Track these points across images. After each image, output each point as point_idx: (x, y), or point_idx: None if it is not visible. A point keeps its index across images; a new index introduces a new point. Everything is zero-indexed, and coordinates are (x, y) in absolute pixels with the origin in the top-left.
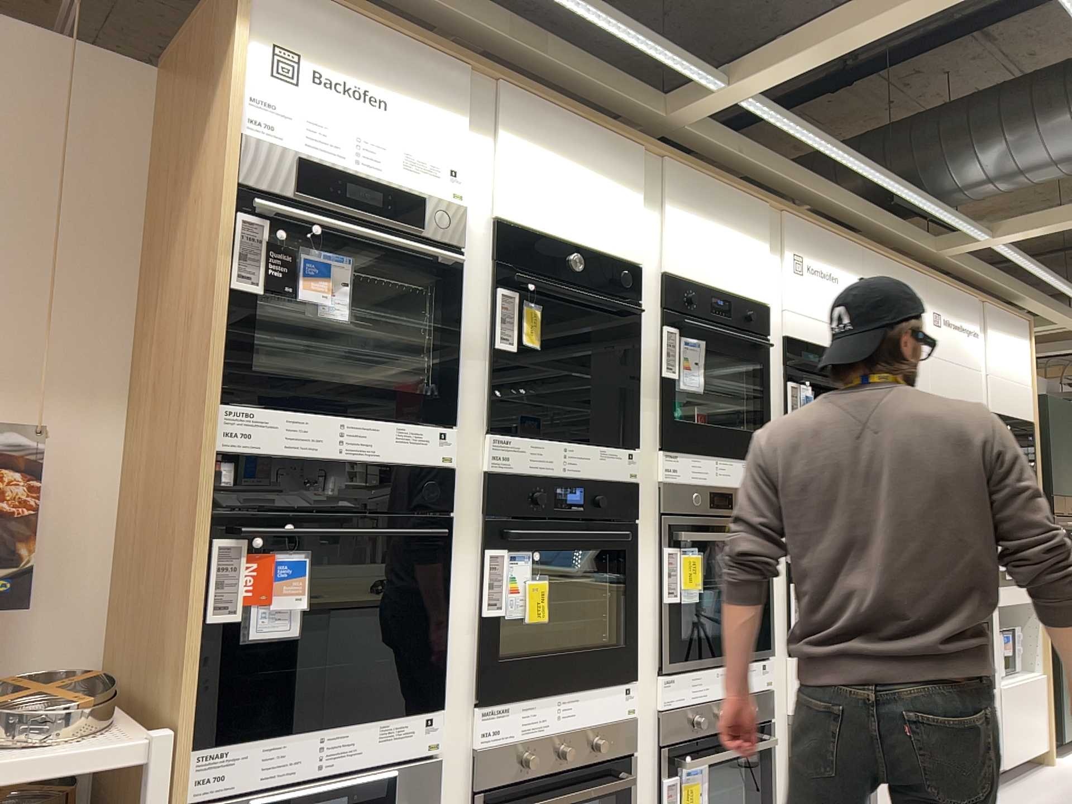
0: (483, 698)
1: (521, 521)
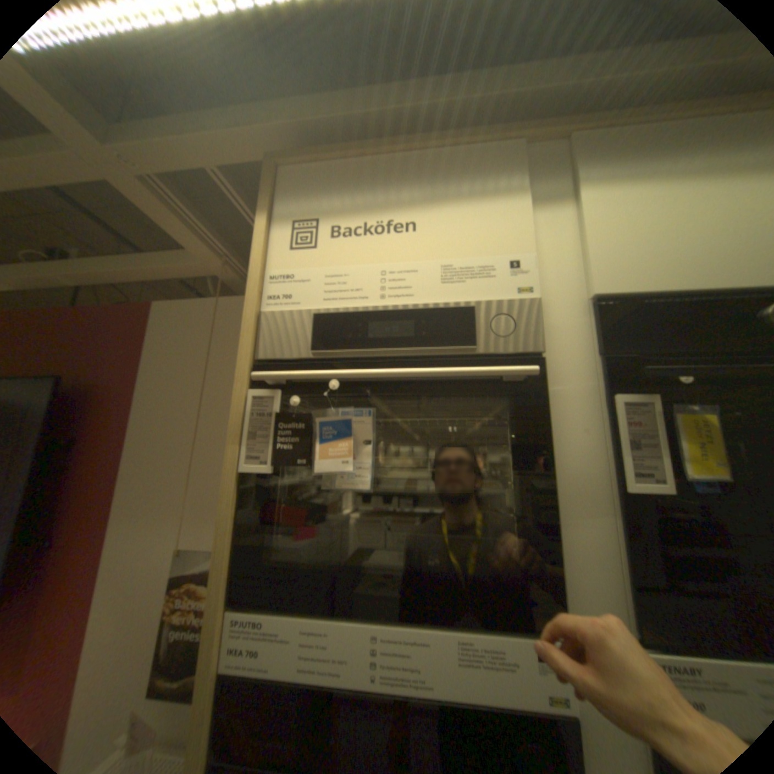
0: None
1: None
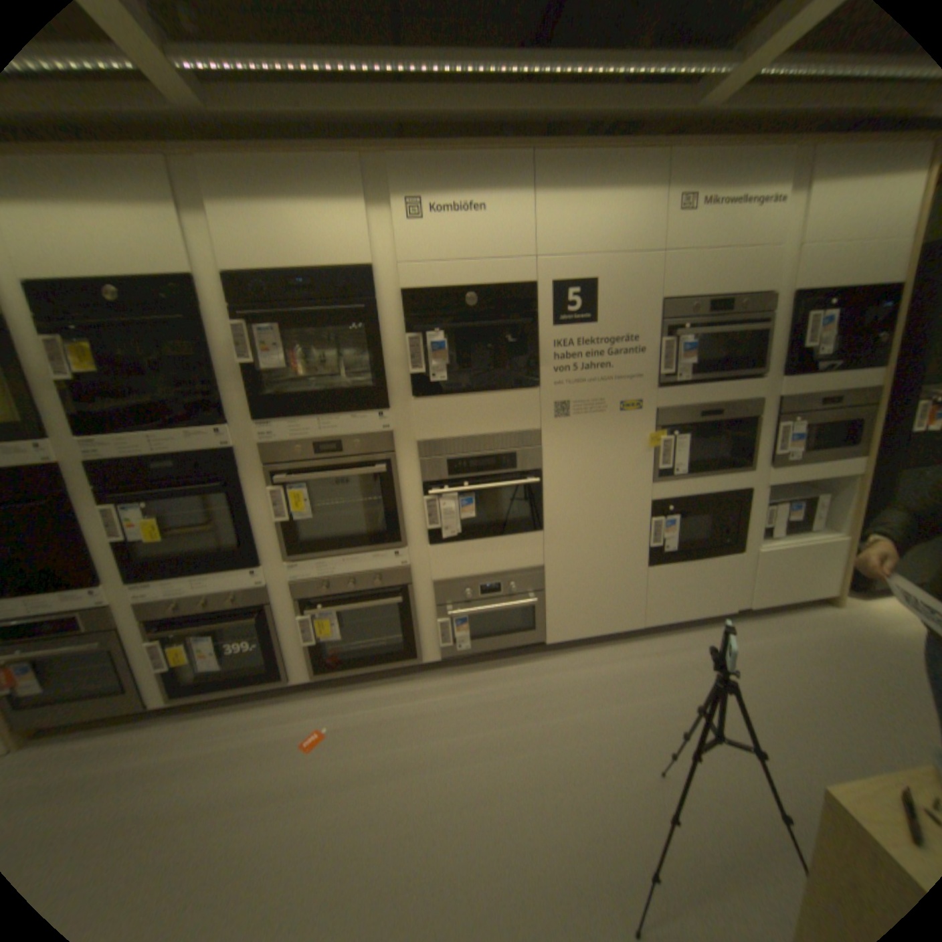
0: (125, 588)
1: (121, 491)
